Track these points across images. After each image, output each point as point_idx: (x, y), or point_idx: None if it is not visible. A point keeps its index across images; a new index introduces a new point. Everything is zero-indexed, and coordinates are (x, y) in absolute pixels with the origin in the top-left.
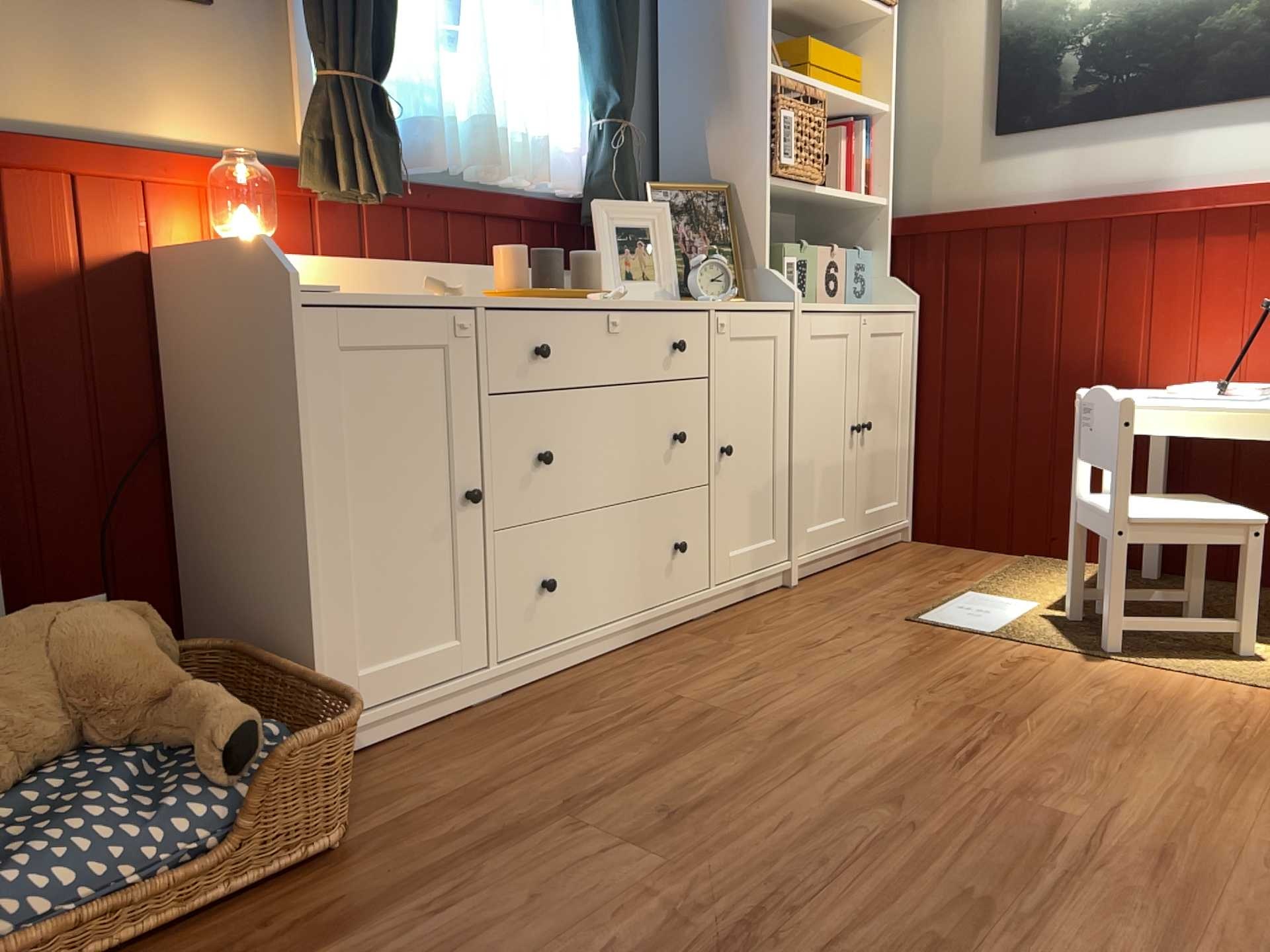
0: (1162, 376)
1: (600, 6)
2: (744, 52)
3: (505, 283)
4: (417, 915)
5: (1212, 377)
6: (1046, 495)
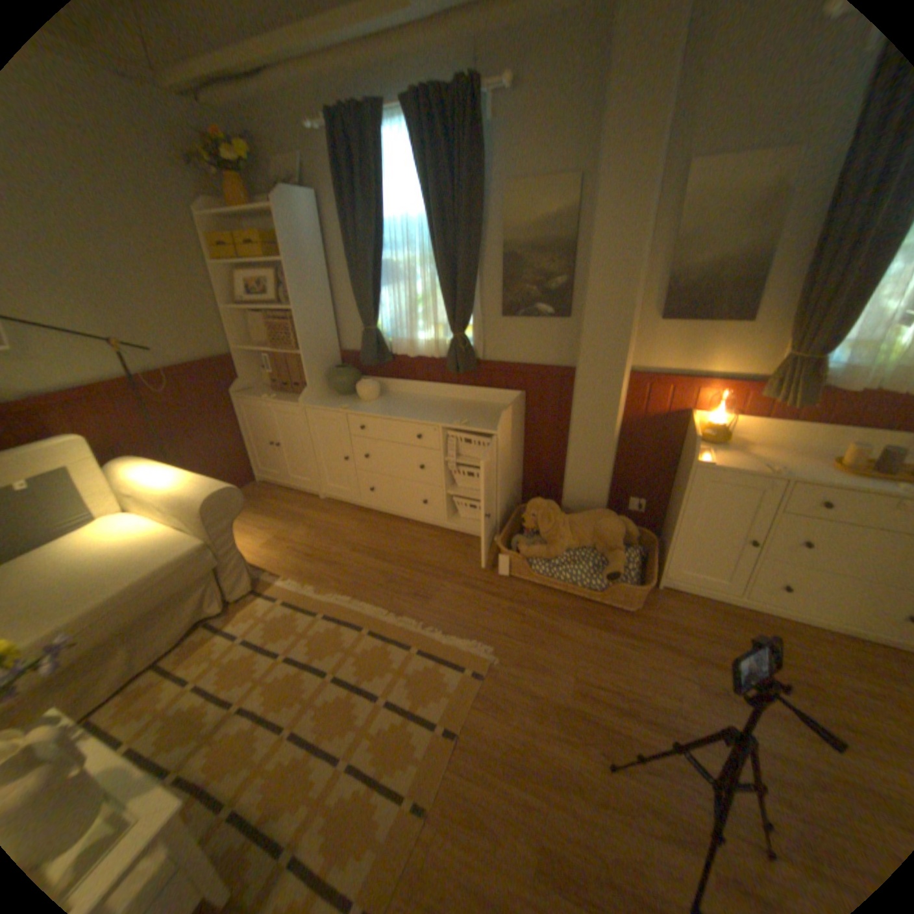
0: None
1: None
2: None
3: (847, 463)
4: (627, 645)
5: None
6: None
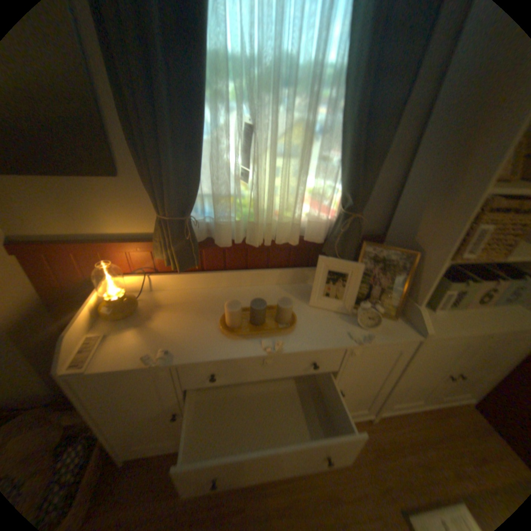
0: None
1: (353, 146)
2: (474, 174)
3: (228, 321)
4: None
5: None
6: None
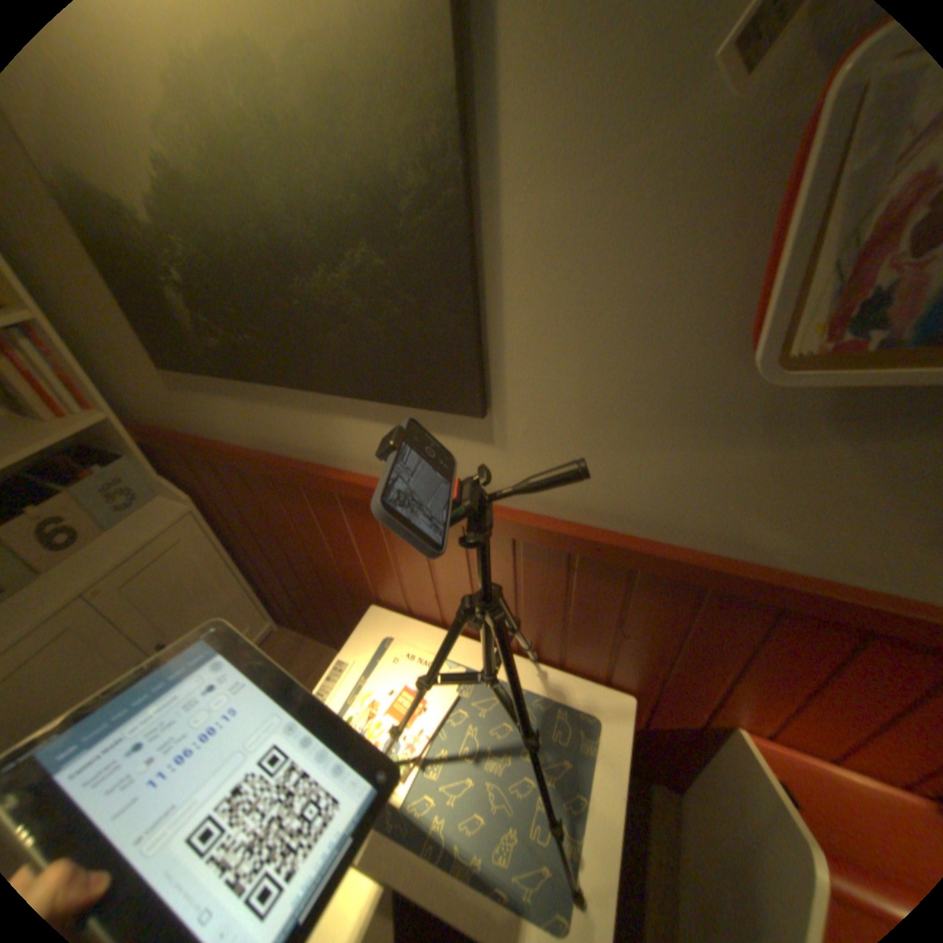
0: (391, 602)
1: None
2: None
3: None
4: None
5: (425, 614)
6: (346, 635)
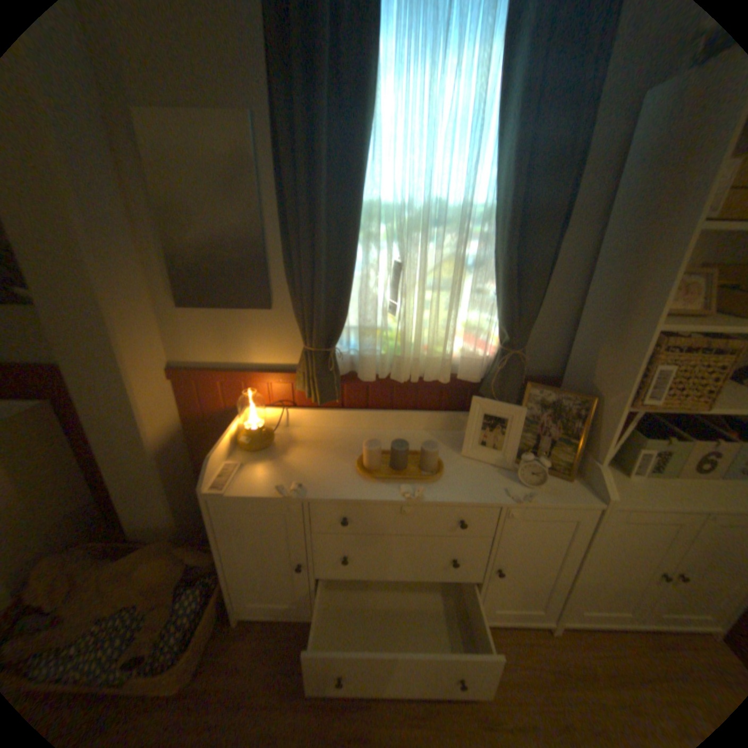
0: None
1: (504, 281)
2: (644, 309)
3: (365, 461)
4: None
5: None
6: None
